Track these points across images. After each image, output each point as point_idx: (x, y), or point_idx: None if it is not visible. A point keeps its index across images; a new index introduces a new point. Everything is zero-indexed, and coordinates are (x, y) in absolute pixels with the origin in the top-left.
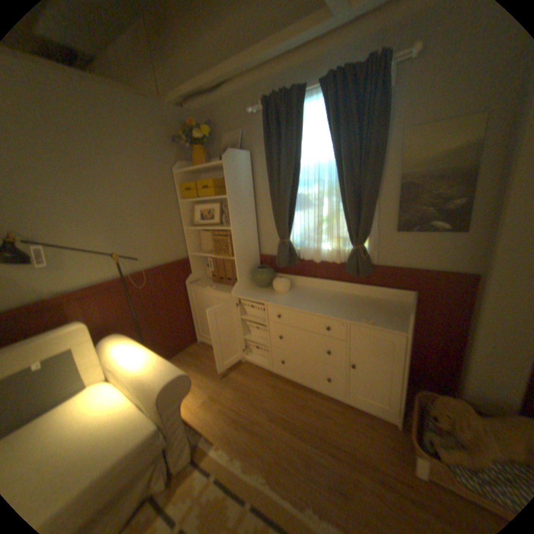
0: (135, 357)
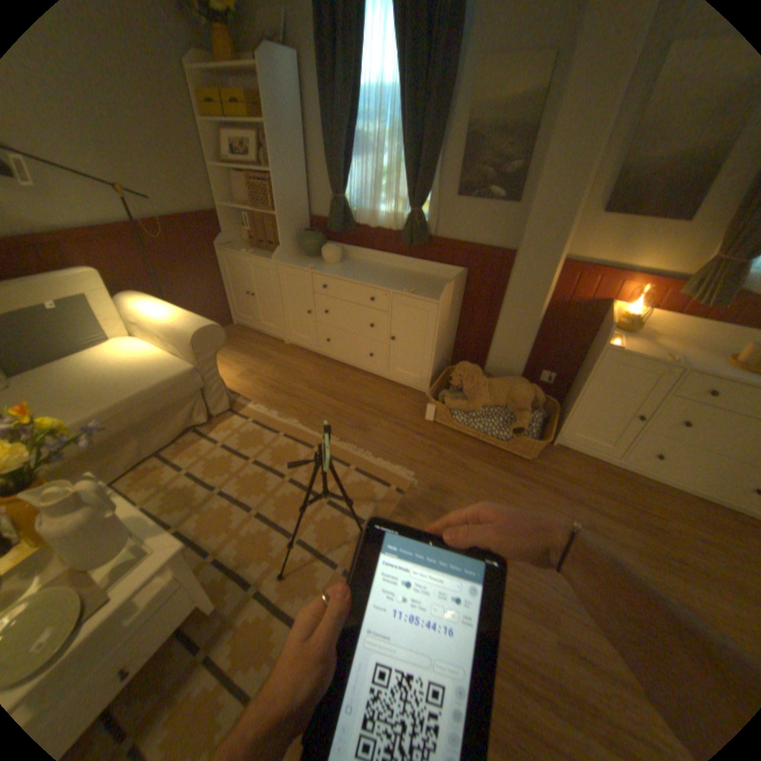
0: (162, 309)
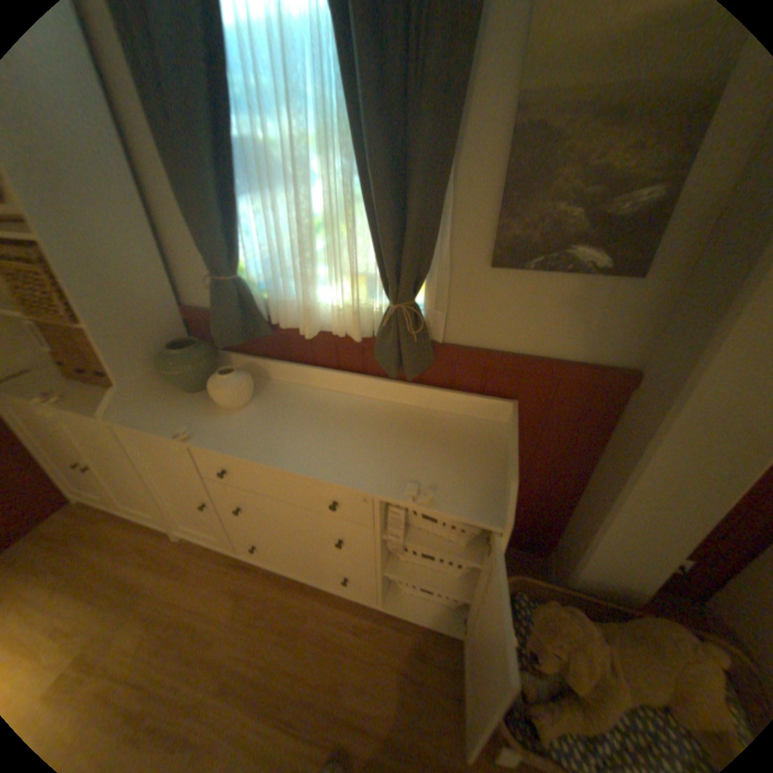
0: None
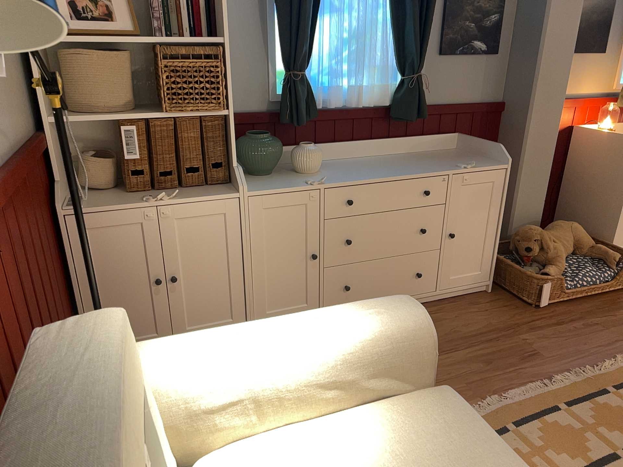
0: (274, 330)
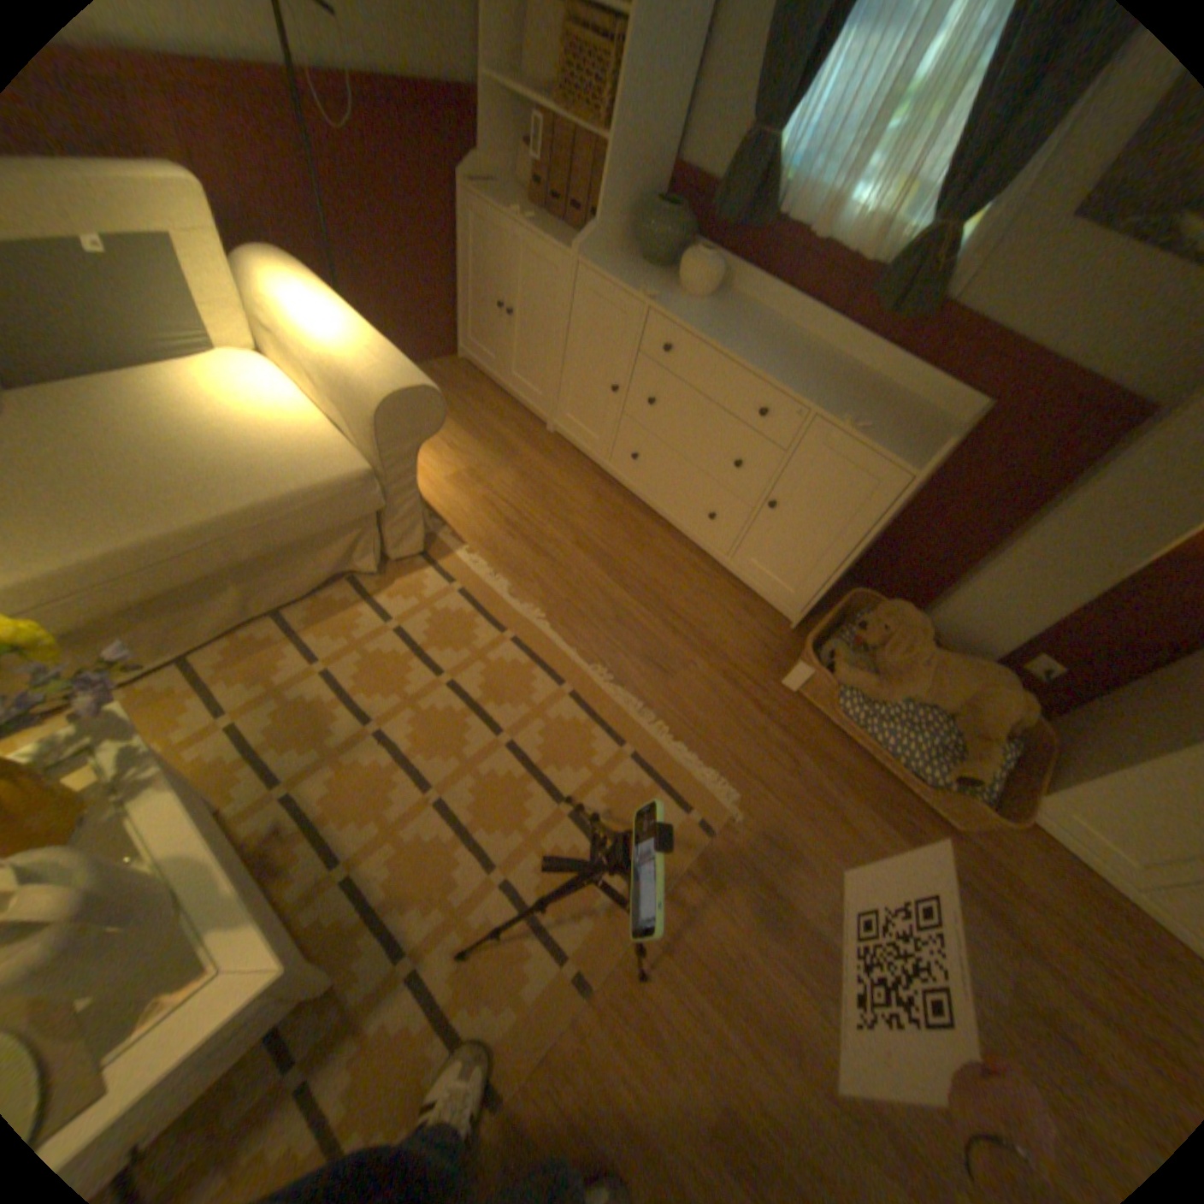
0: (326, 314)
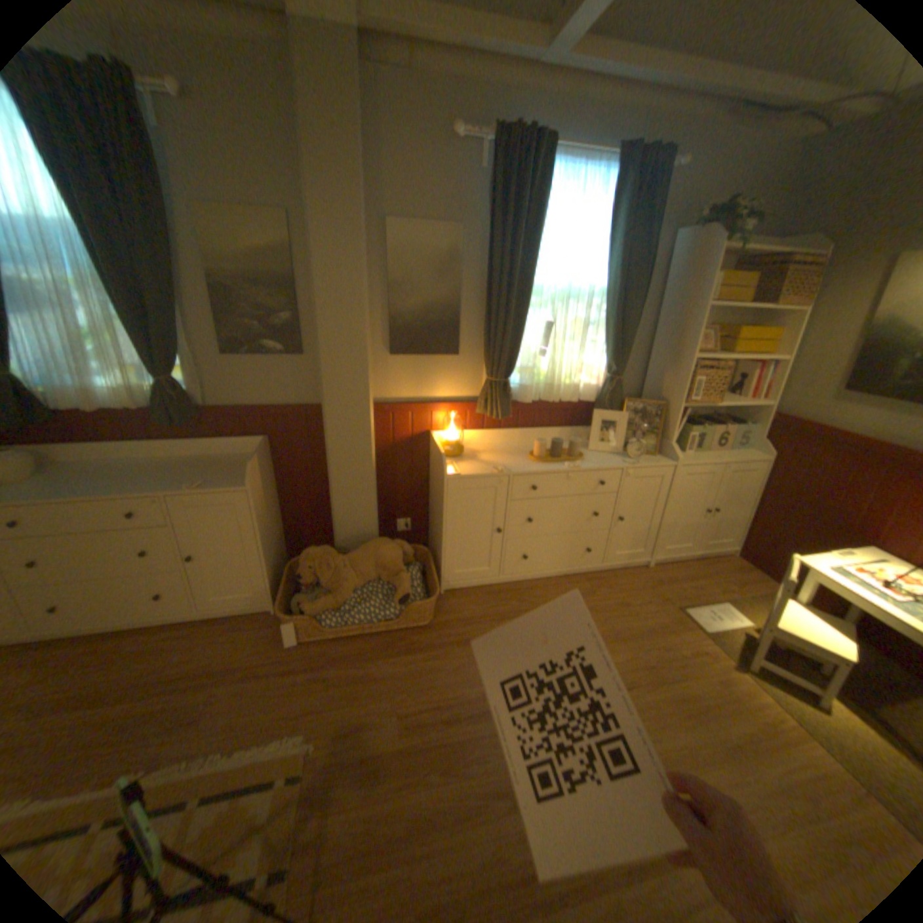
0: None
